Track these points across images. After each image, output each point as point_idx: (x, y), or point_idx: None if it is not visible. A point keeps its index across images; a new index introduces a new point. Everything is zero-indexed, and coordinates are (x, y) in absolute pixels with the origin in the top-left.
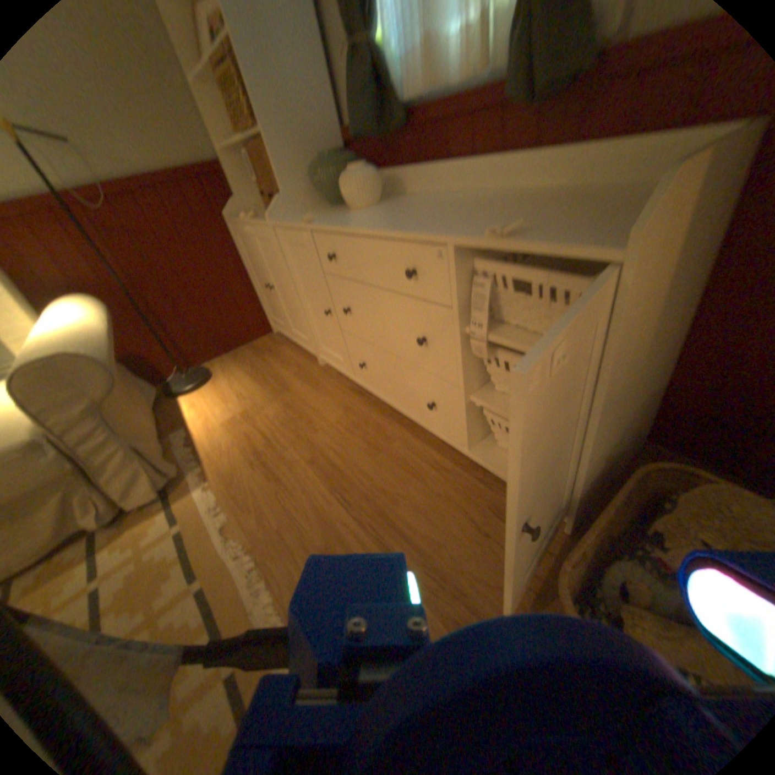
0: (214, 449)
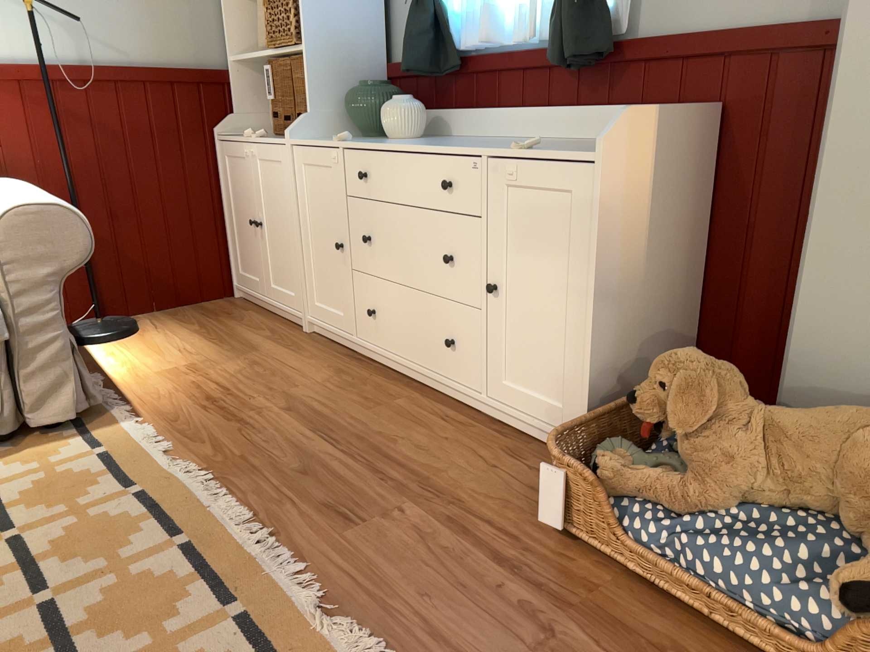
0: (148, 392)
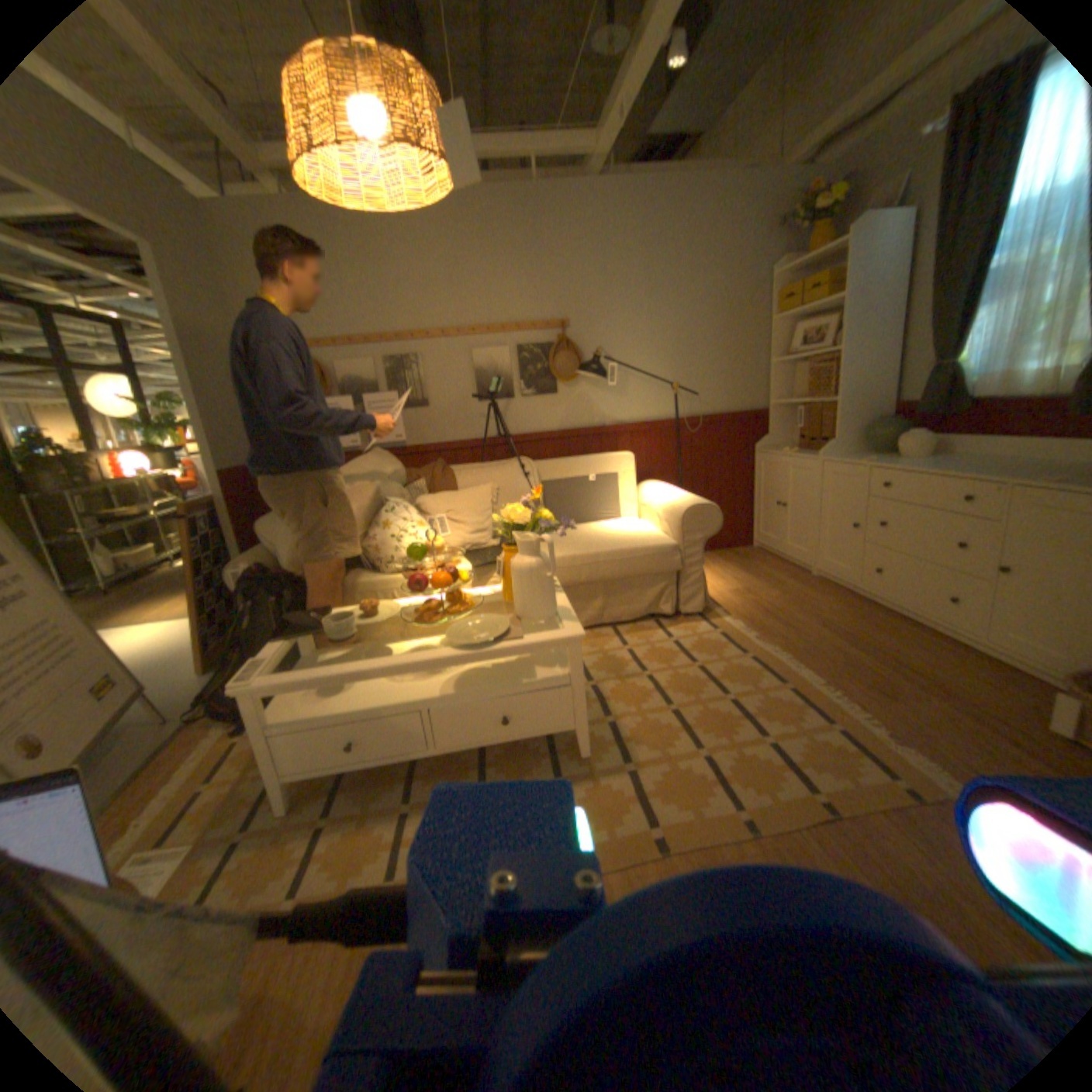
0: (727, 602)
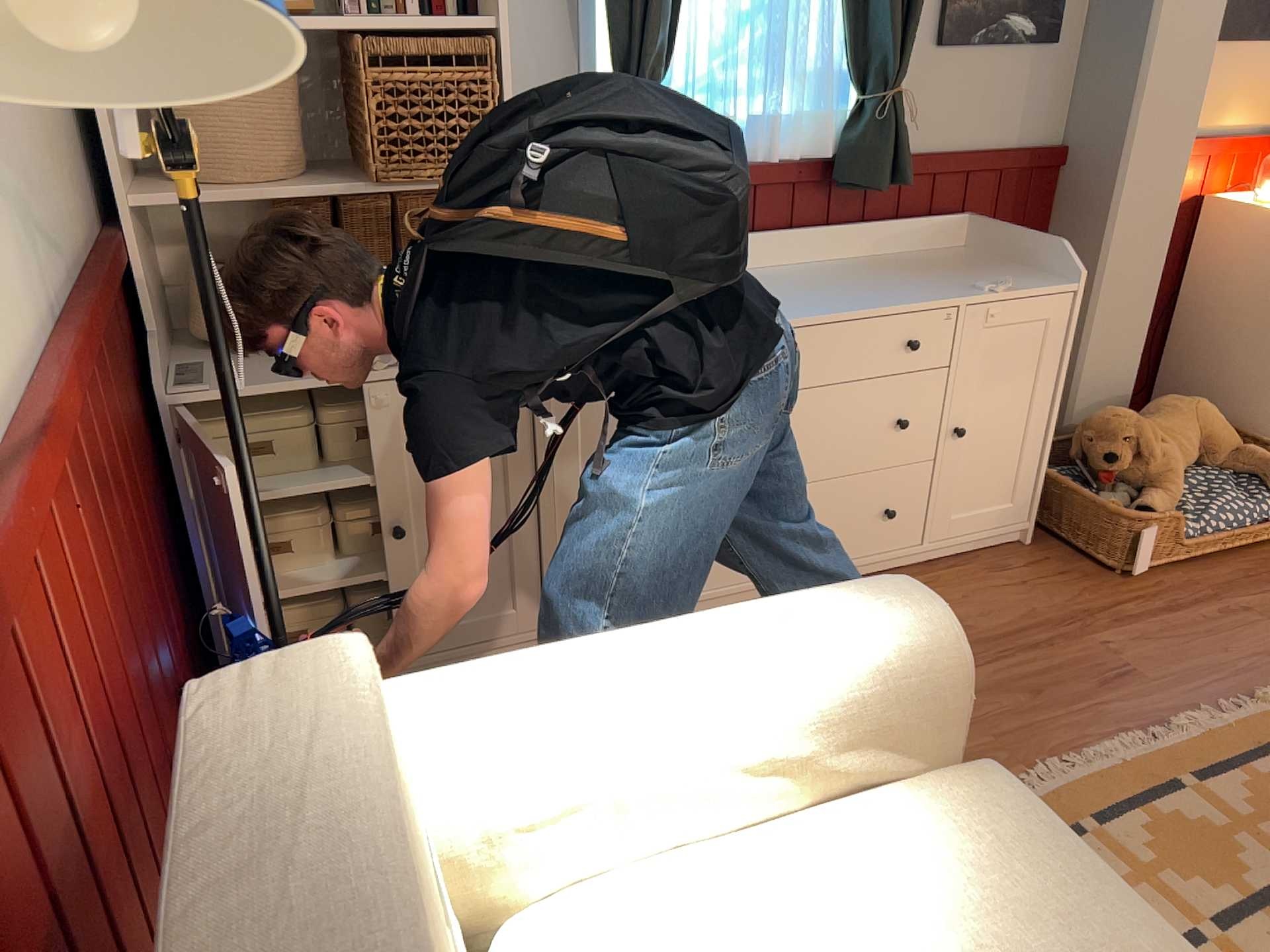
0: None
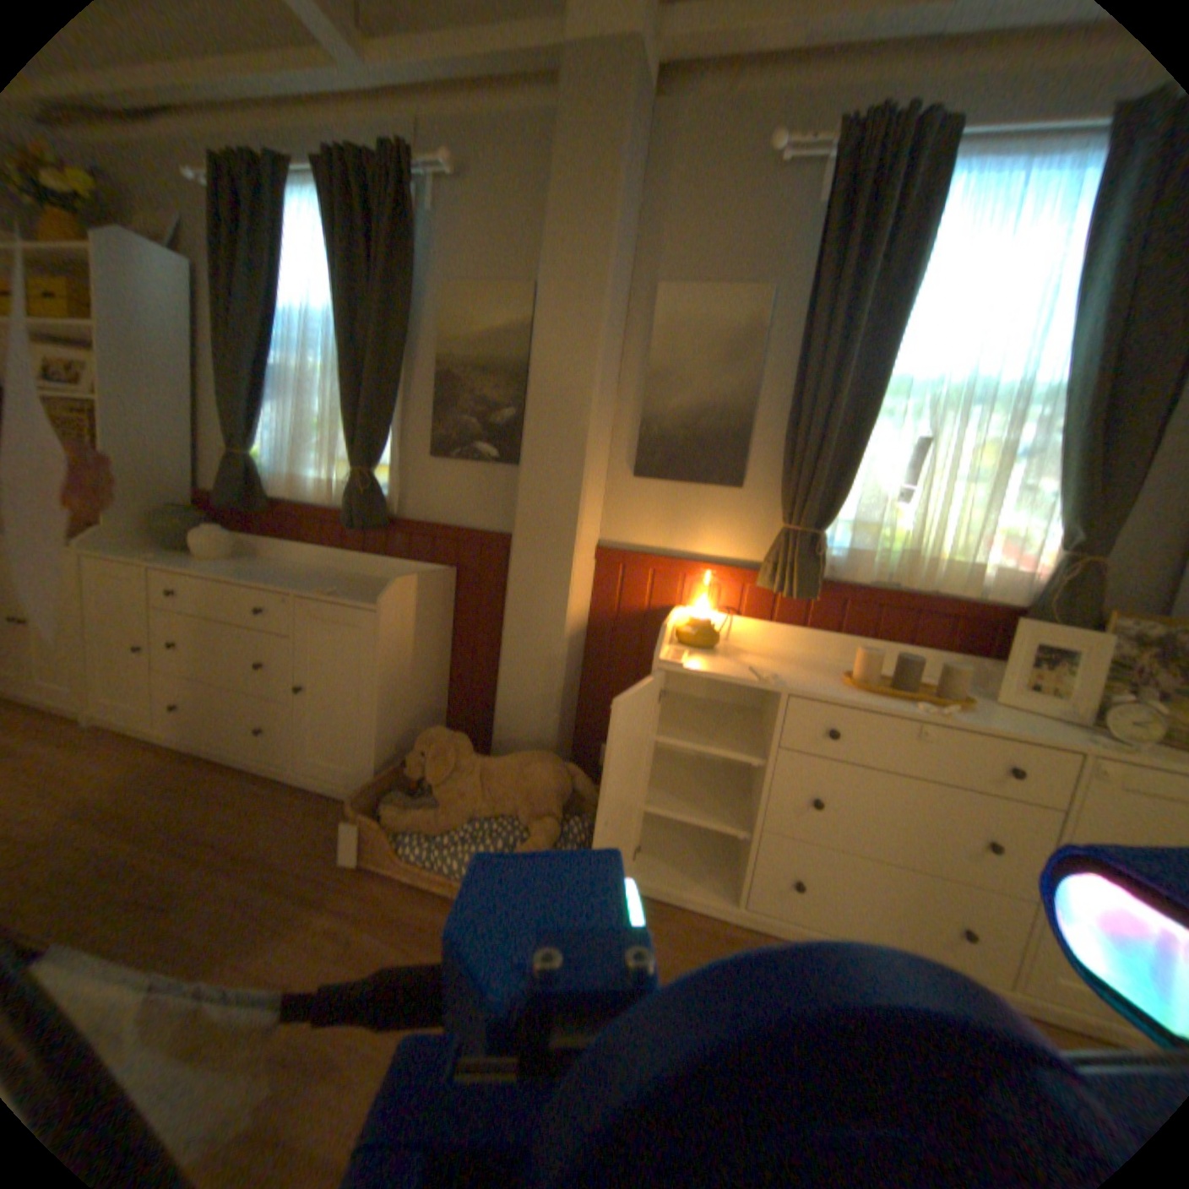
0: None
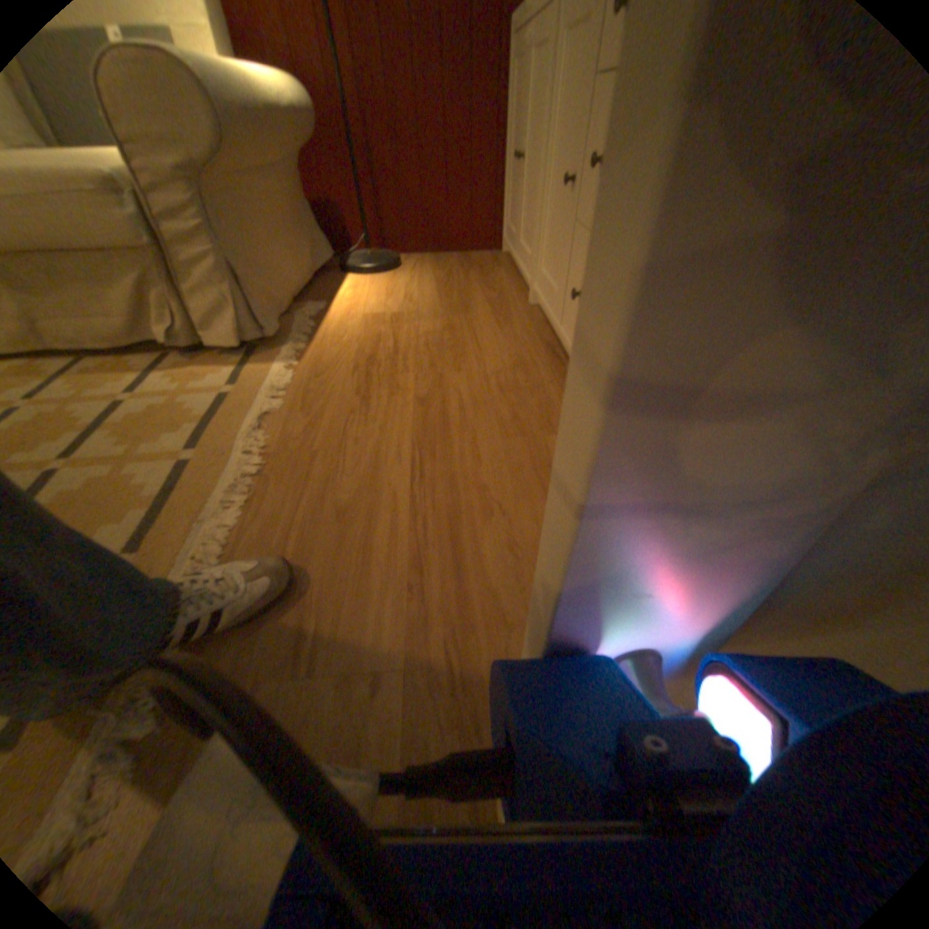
0: (335, 334)
